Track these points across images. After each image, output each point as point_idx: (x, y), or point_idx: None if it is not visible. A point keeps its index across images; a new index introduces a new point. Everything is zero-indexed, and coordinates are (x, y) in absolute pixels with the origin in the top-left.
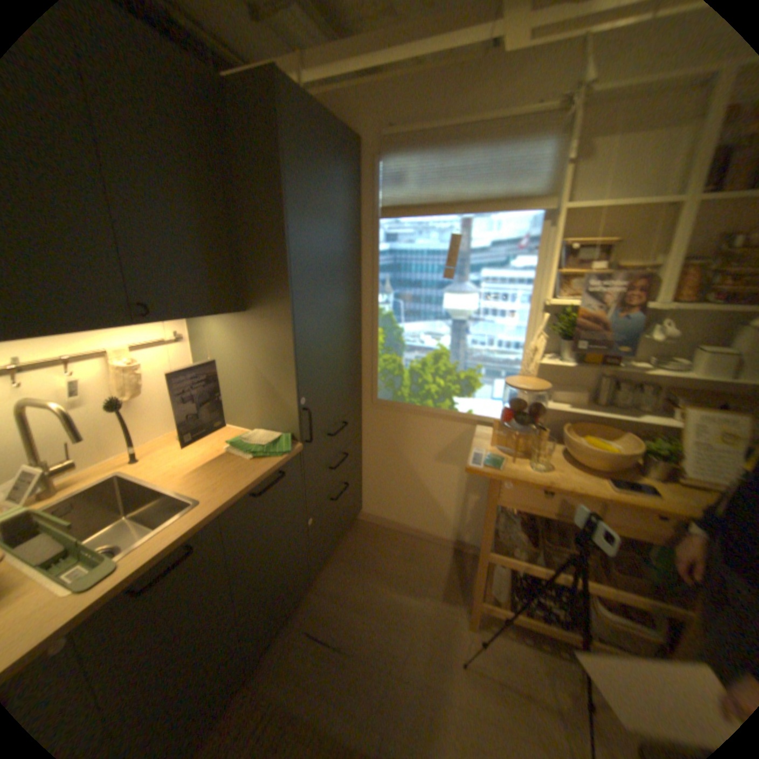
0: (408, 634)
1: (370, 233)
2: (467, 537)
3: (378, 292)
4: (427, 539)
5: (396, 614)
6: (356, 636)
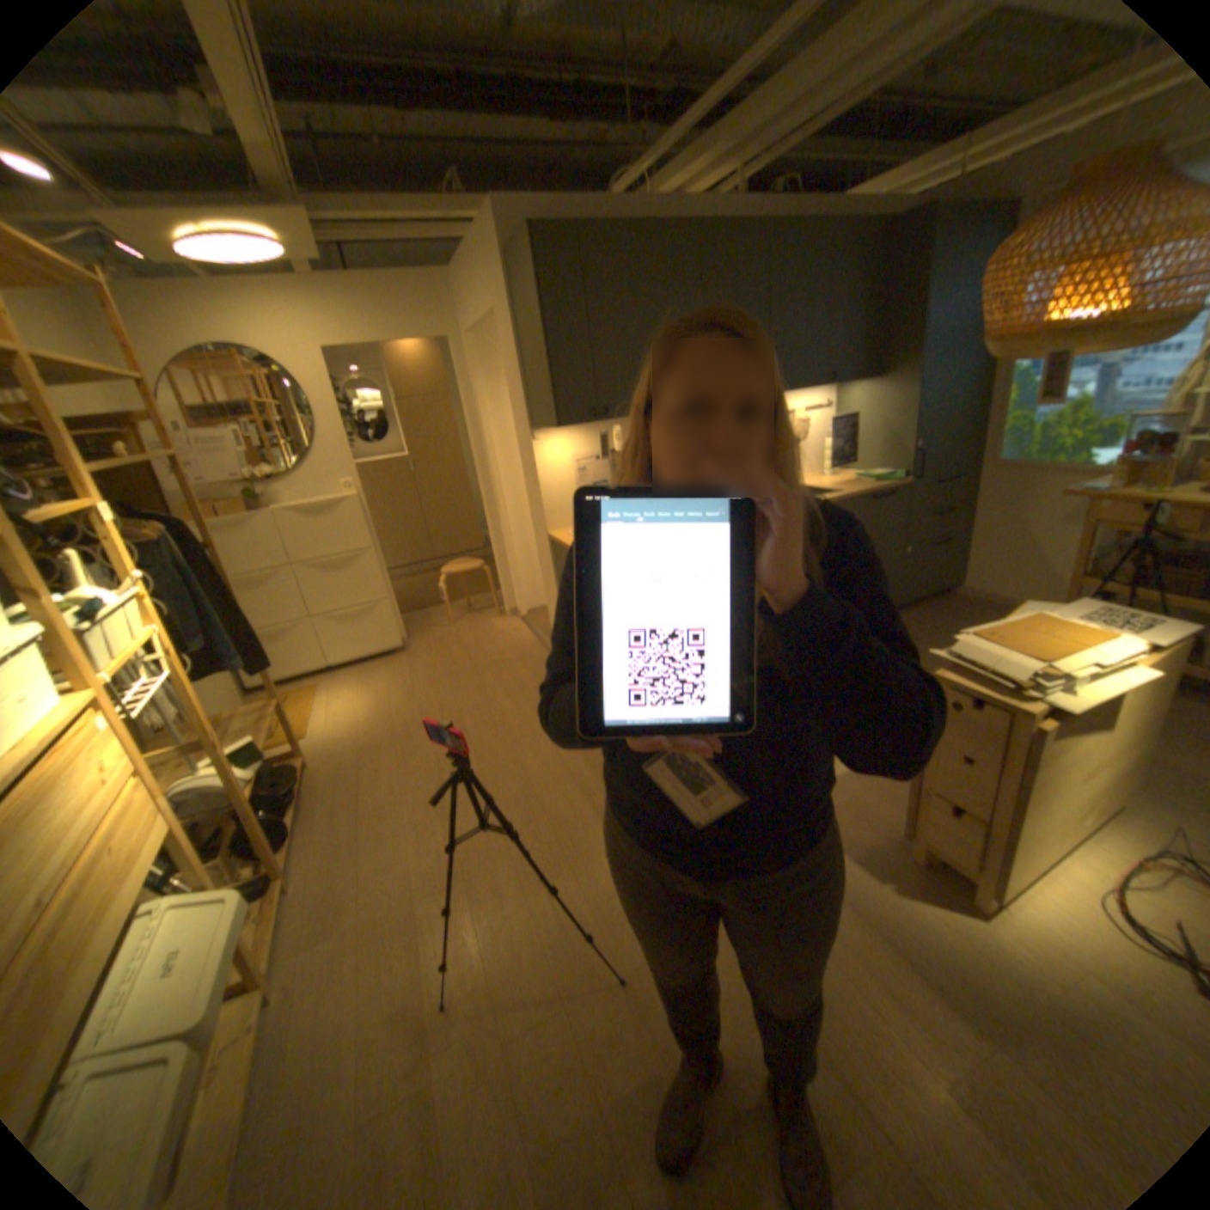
0: None
1: None
2: None
3: None
4: None
5: None
6: (933, 639)
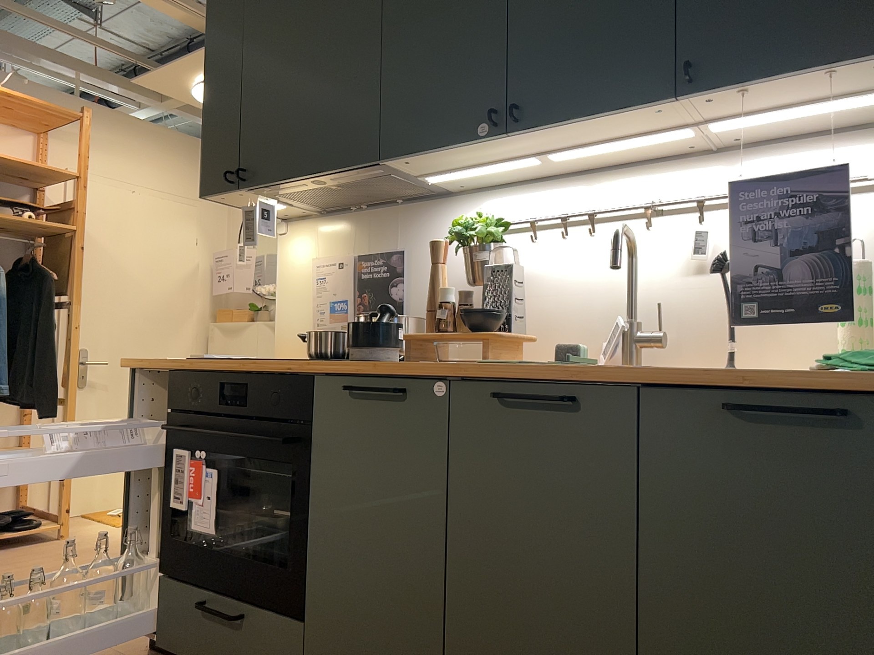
0: None
1: None
2: None
3: None
4: None
5: None
6: None
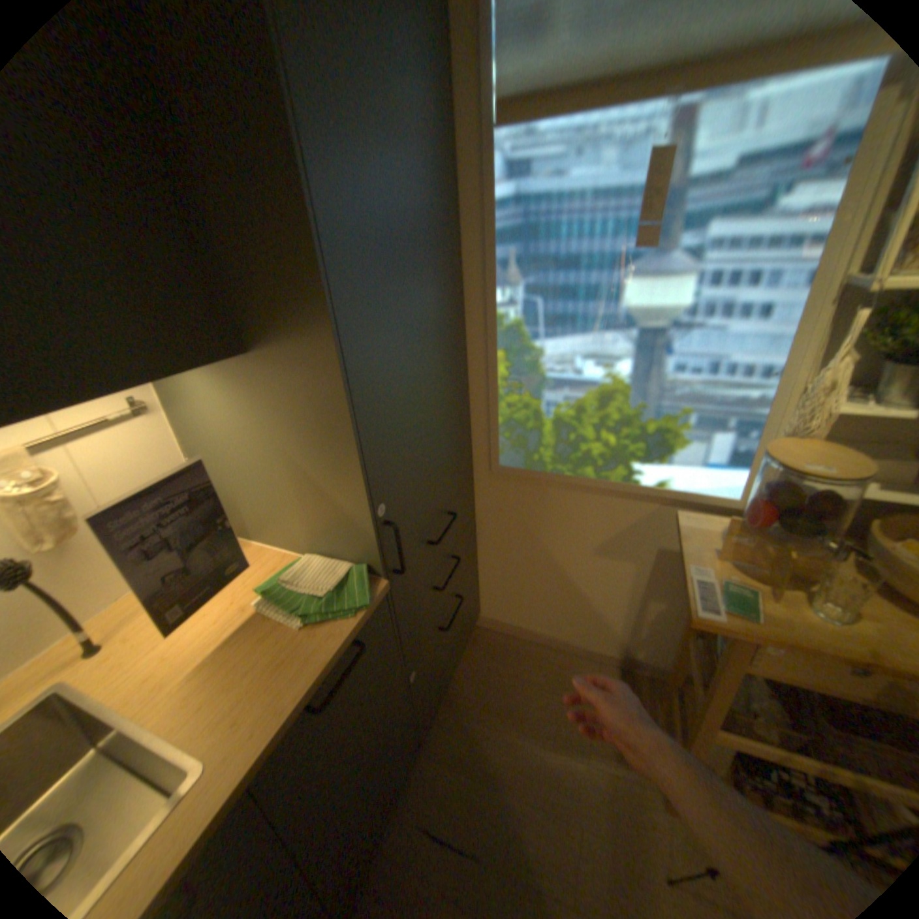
0: (575, 825)
1: (477, 164)
2: (641, 656)
3: (496, 284)
4: (579, 655)
5: (551, 789)
6: (497, 831)
